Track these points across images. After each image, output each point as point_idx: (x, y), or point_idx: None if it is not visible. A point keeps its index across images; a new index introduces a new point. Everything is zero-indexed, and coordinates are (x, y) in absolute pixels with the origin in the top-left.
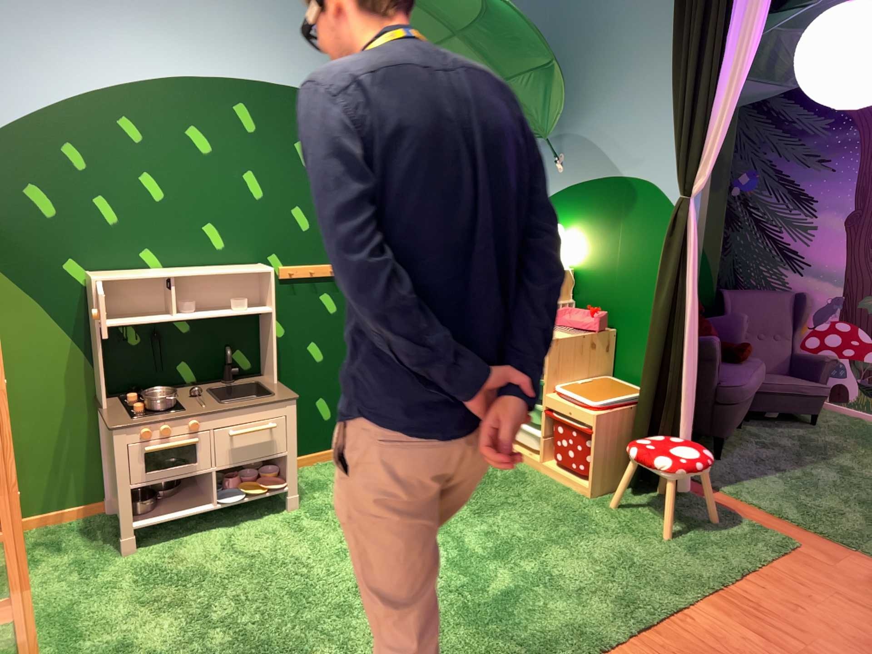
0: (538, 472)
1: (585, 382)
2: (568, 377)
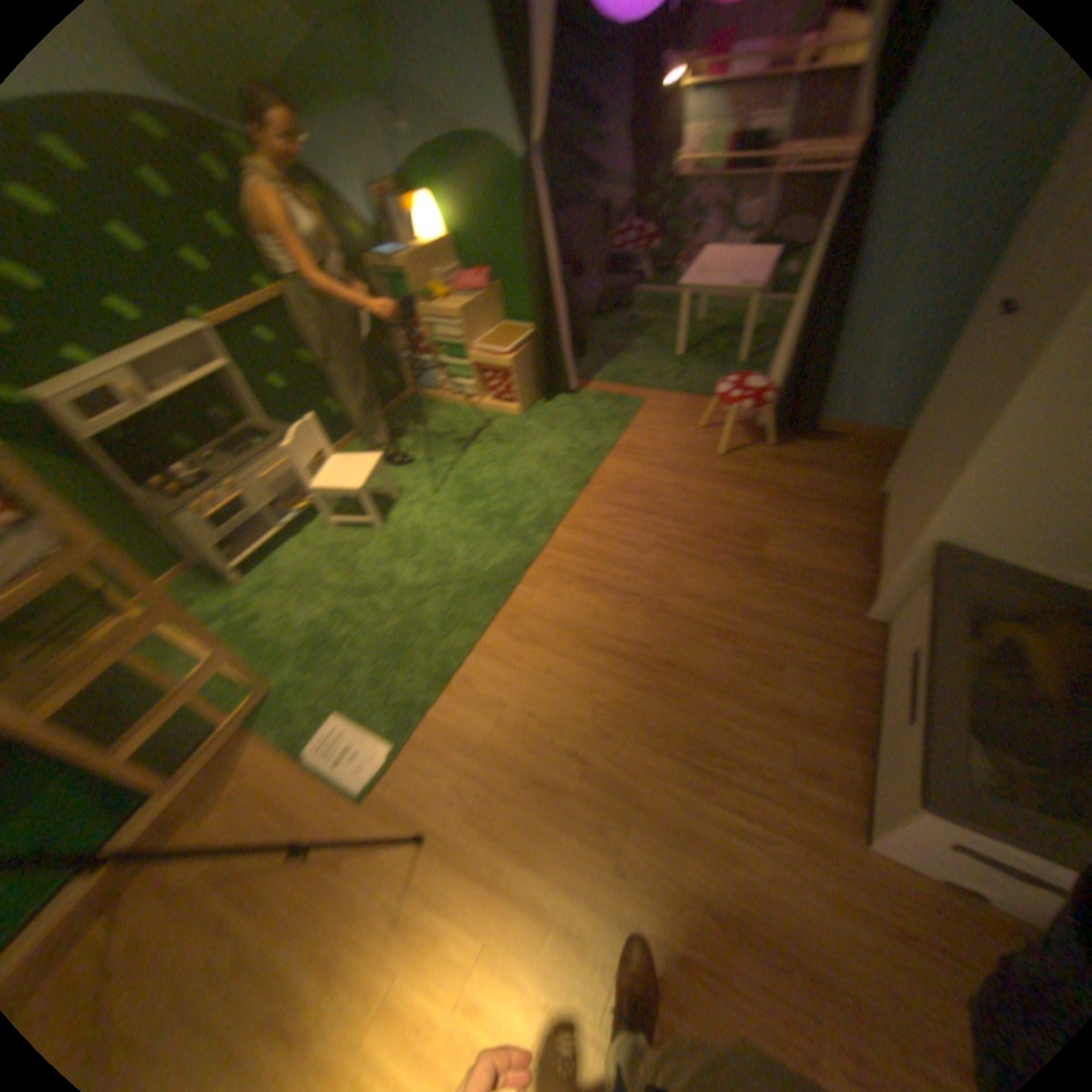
0: (482, 410)
1: (493, 334)
2: (481, 334)
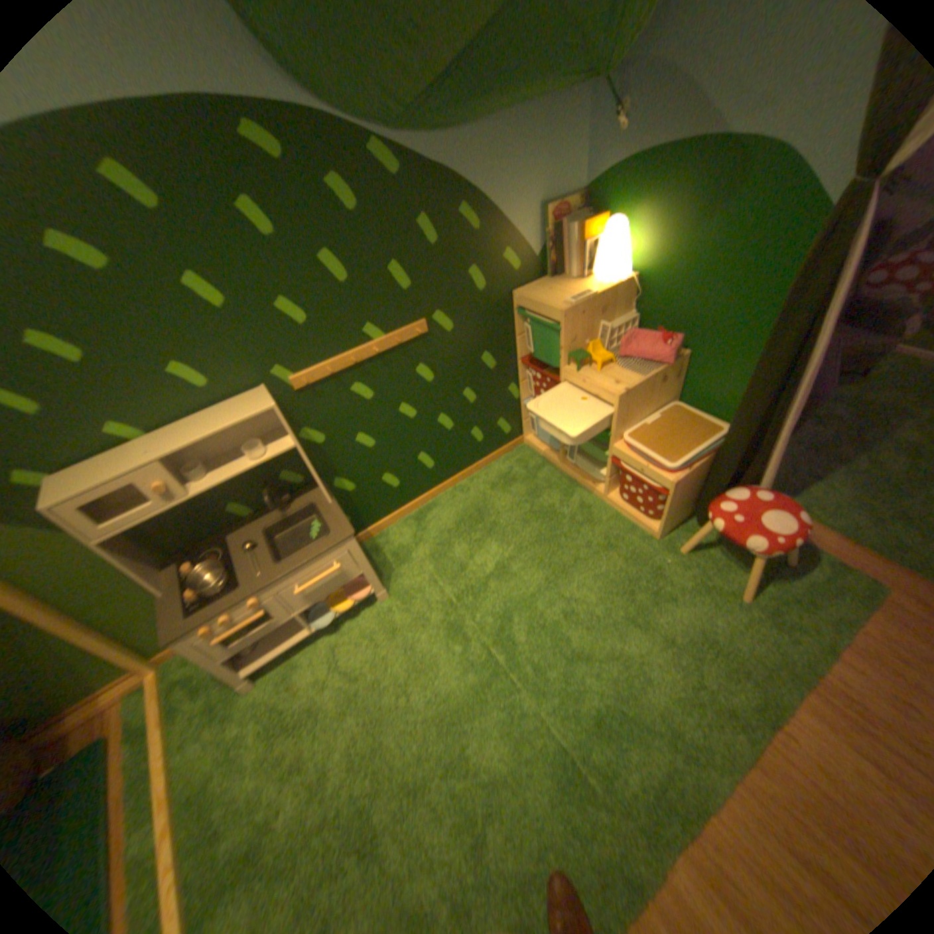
0: (602, 503)
1: (653, 422)
2: (635, 420)
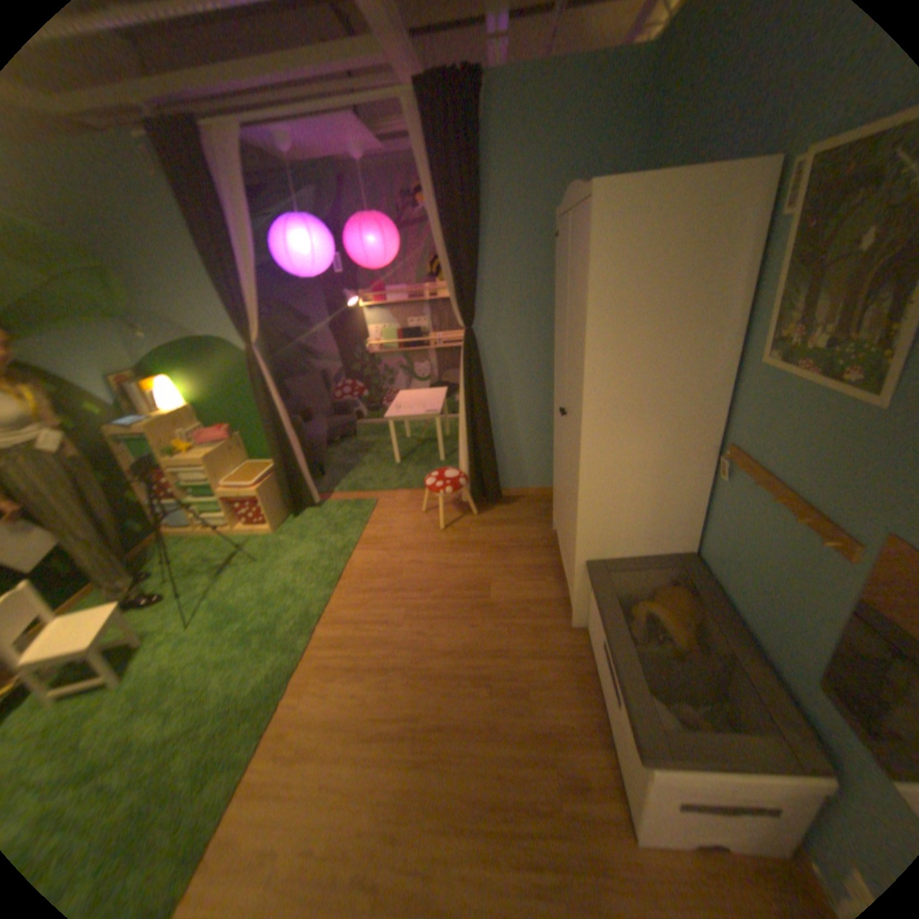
0: (233, 536)
1: (237, 472)
2: (224, 474)
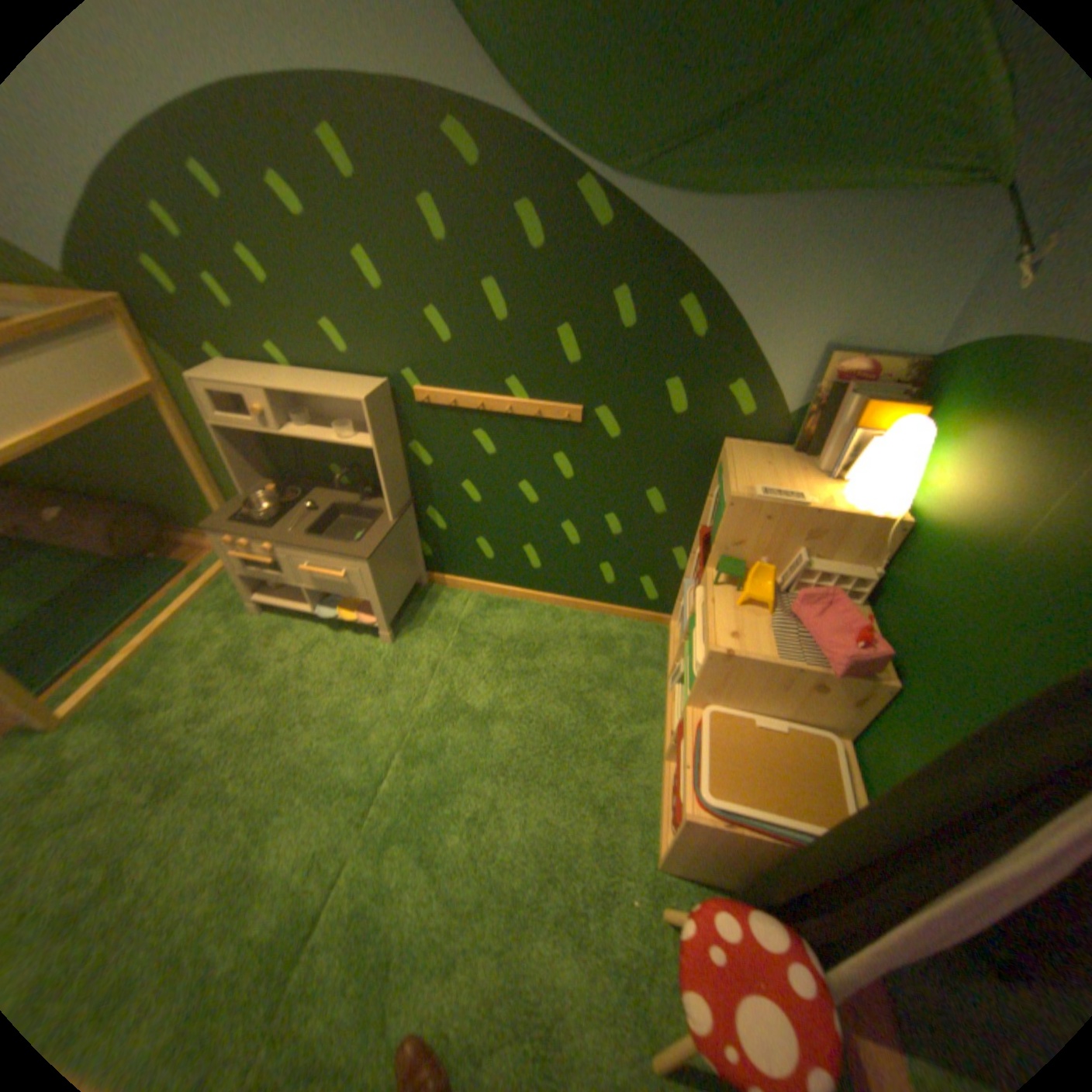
0: (658, 766)
1: (767, 731)
2: (741, 706)
